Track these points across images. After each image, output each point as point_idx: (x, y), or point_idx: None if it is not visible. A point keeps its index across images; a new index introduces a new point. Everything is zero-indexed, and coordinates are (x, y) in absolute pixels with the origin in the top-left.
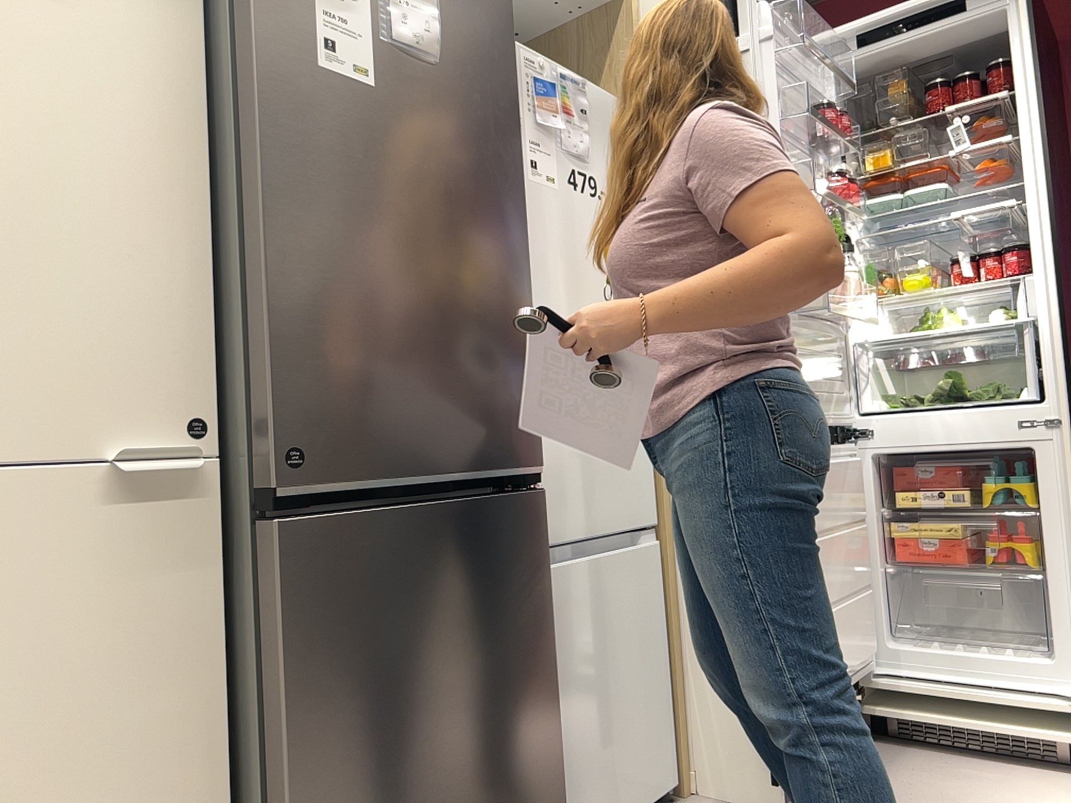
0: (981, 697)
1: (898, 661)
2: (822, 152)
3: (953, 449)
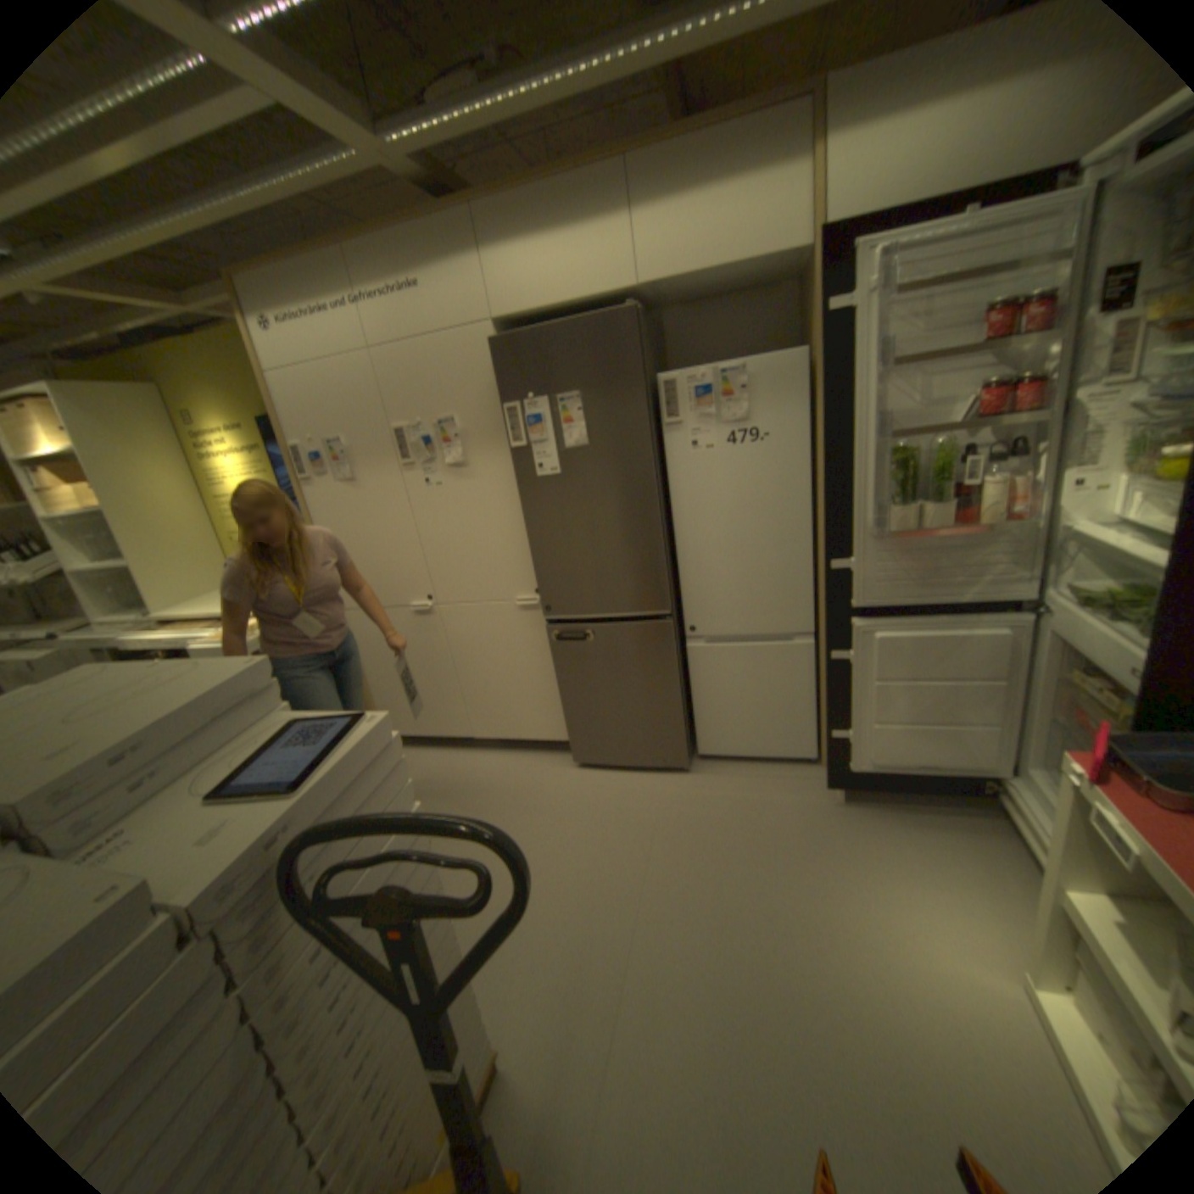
0: (1044, 846)
1: (1029, 786)
2: (1031, 335)
3: (1092, 661)
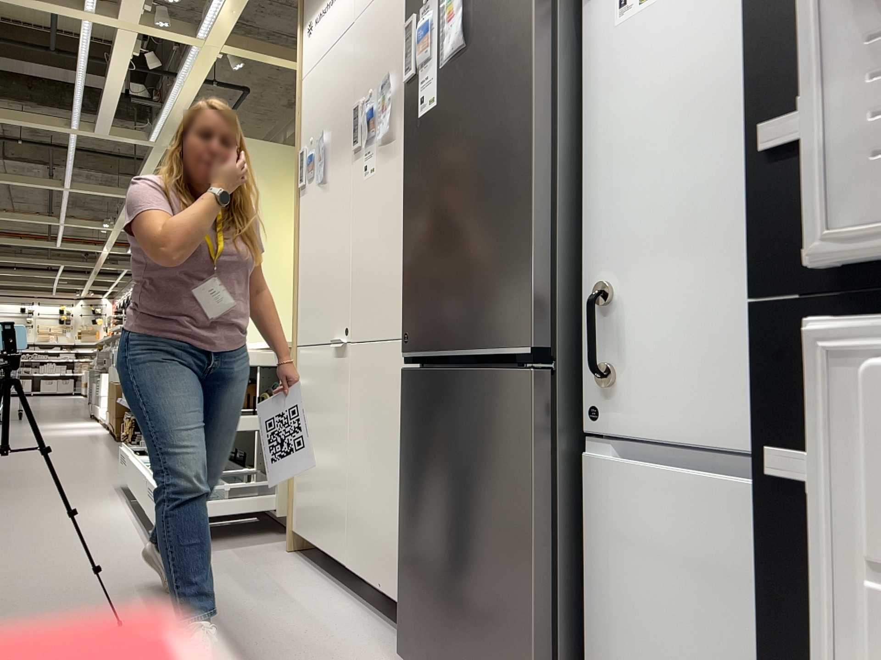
0: None
1: None
2: None
3: None
